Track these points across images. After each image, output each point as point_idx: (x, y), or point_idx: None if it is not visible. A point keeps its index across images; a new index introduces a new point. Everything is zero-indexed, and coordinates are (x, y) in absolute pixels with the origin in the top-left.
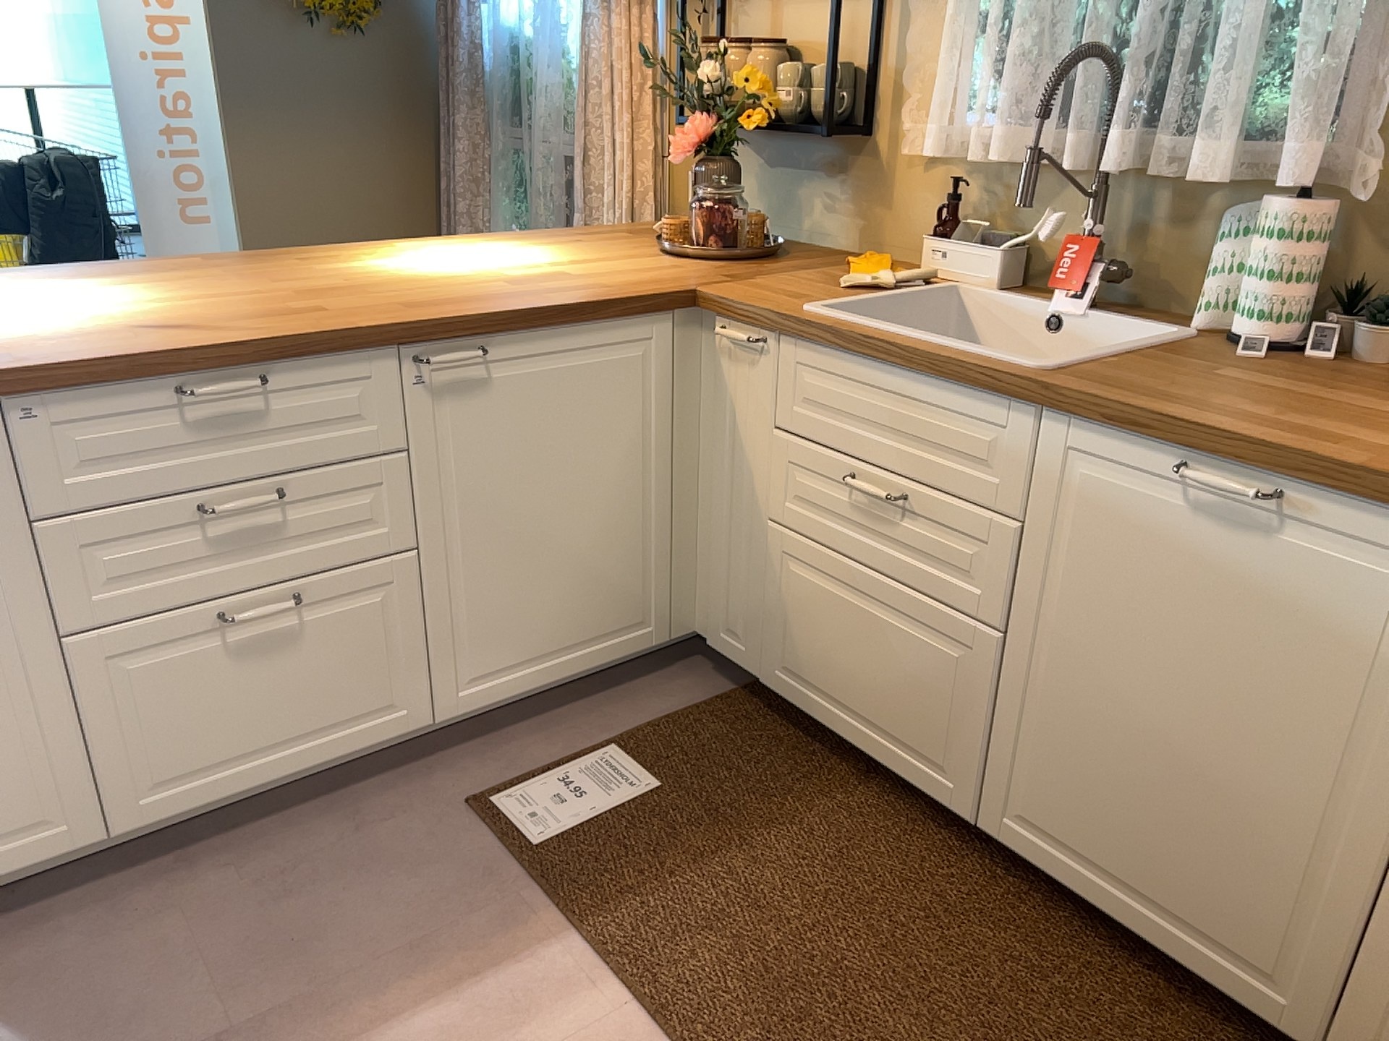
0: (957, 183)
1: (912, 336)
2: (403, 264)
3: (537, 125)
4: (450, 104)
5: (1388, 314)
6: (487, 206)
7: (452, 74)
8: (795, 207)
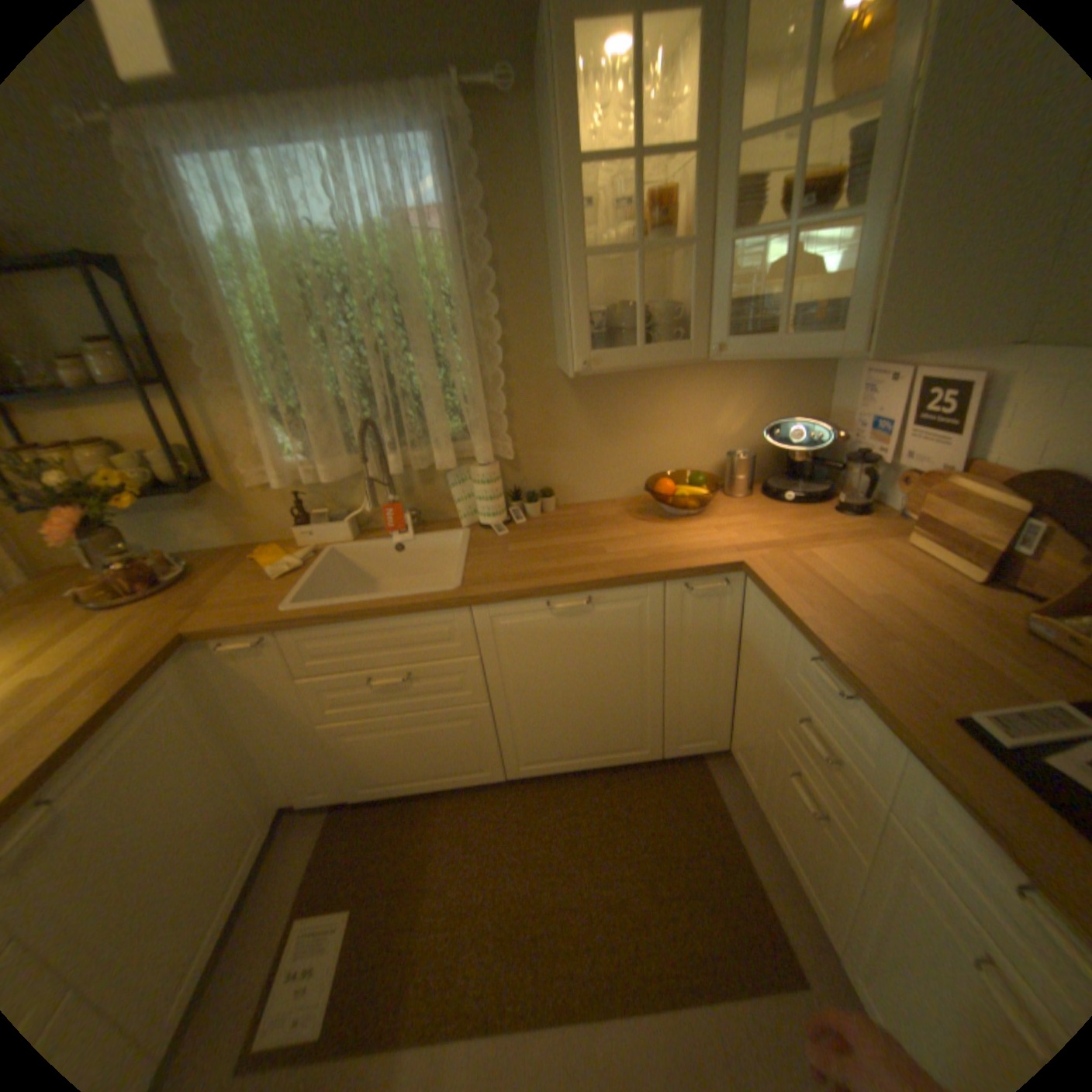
0: (298, 494)
1: (372, 598)
2: None
3: None
4: None
5: (535, 496)
6: None
7: None
8: (169, 532)
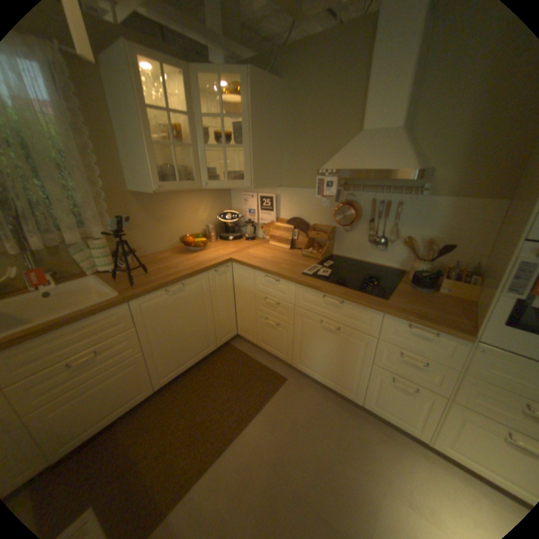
0: None
1: (64, 316)
2: None
3: None
4: None
5: (127, 254)
6: None
7: None
8: None
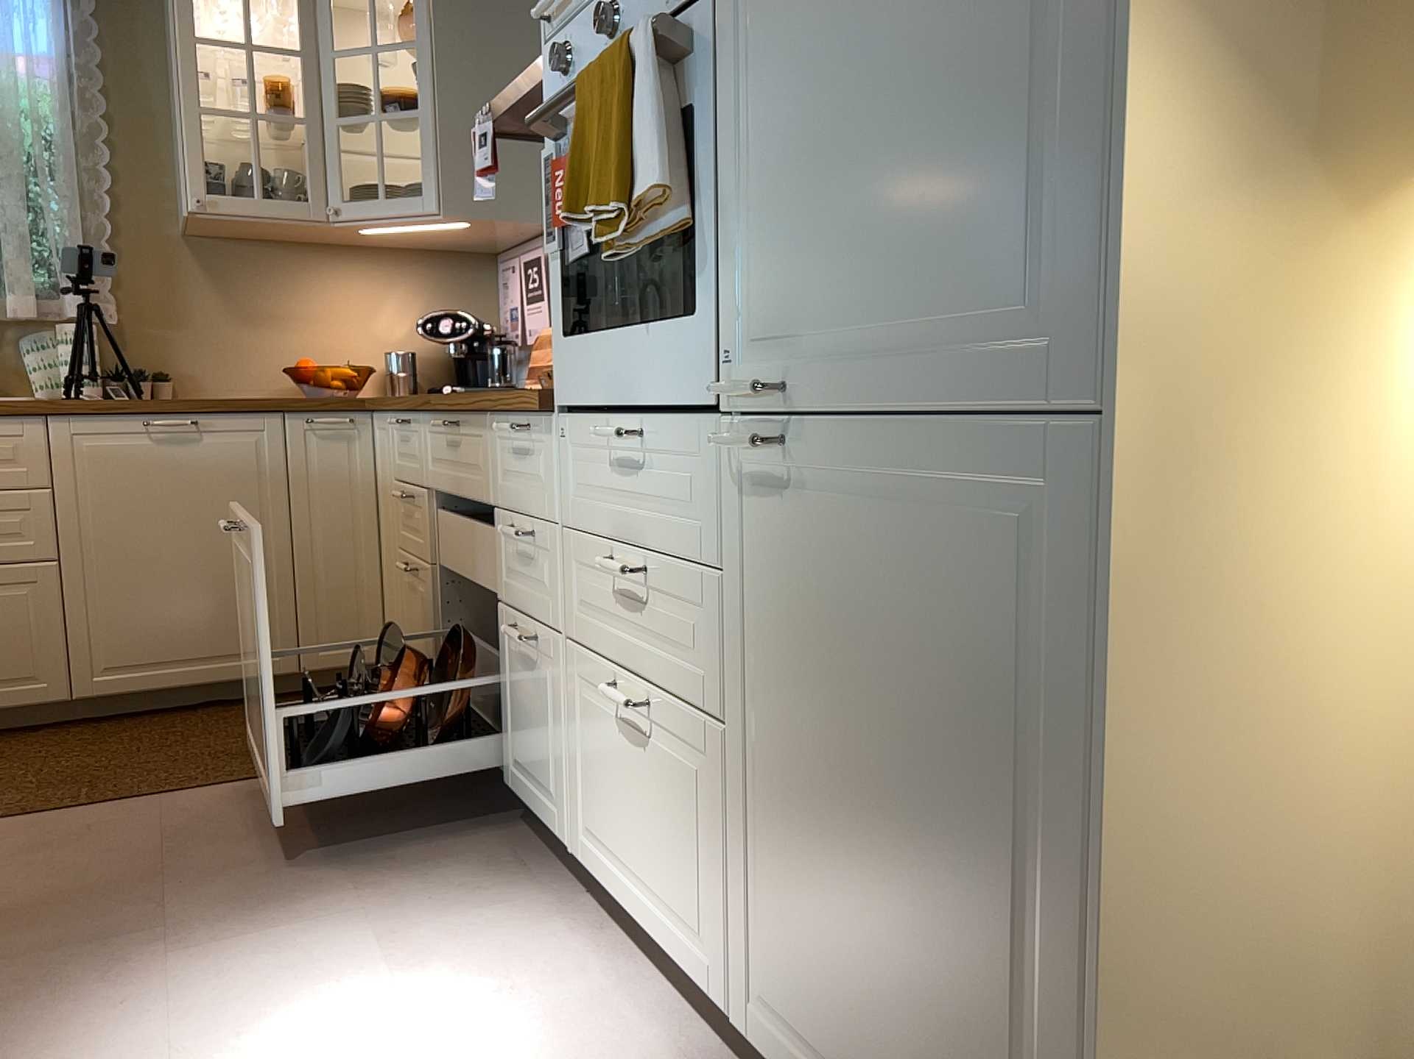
0: None
1: None
2: None
3: None
4: None
5: (144, 375)
6: None
7: None
8: None
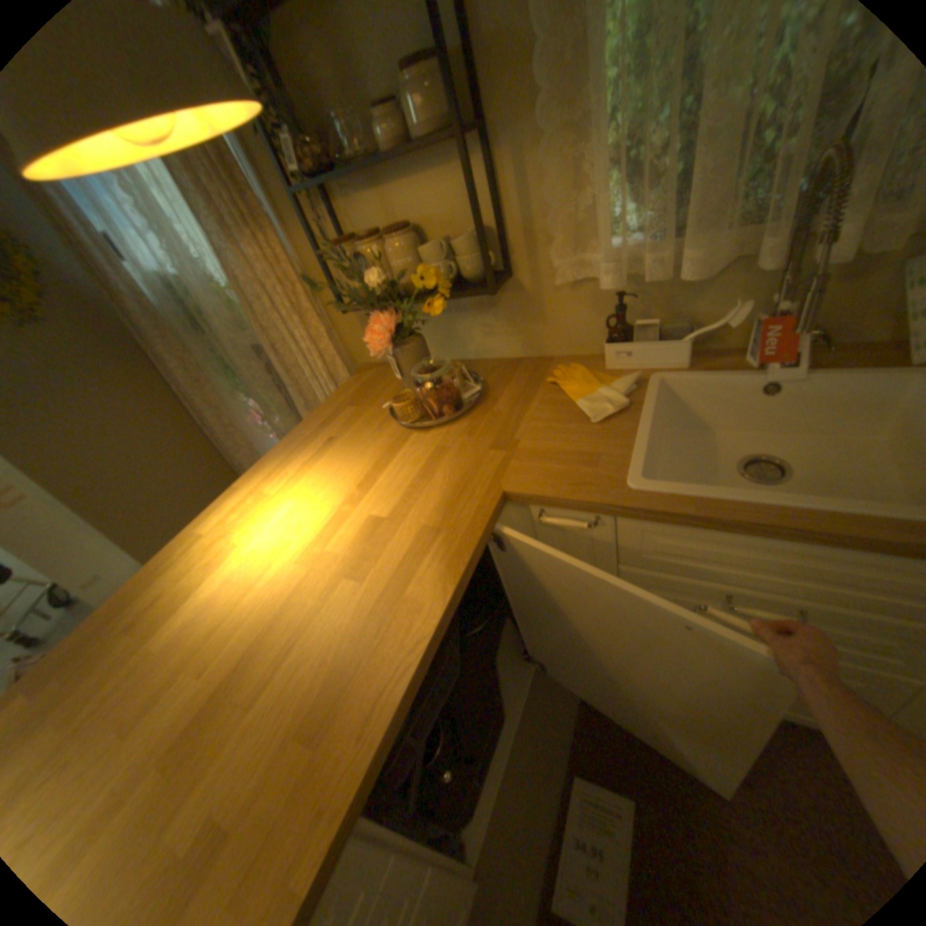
0: (623, 294)
1: (801, 504)
2: (225, 581)
3: (218, 334)
4: (141, 337)
5: None
6: (211, 391)
7: (129, 317)
8: (457, 336)
